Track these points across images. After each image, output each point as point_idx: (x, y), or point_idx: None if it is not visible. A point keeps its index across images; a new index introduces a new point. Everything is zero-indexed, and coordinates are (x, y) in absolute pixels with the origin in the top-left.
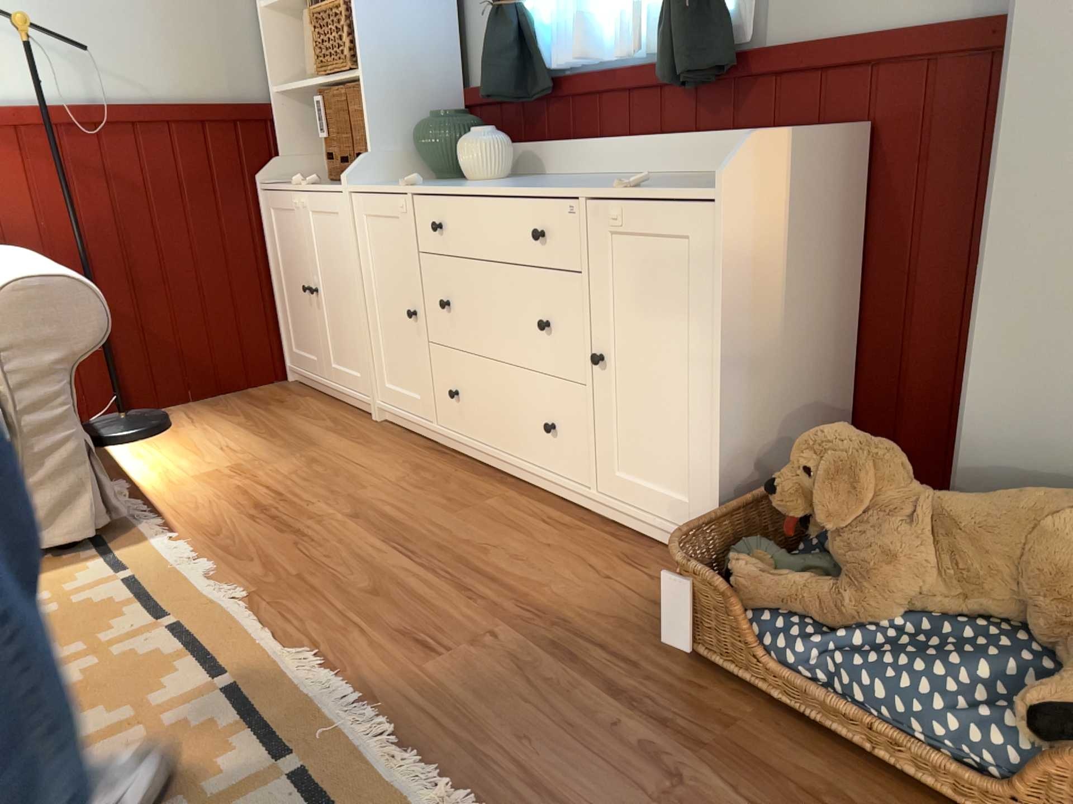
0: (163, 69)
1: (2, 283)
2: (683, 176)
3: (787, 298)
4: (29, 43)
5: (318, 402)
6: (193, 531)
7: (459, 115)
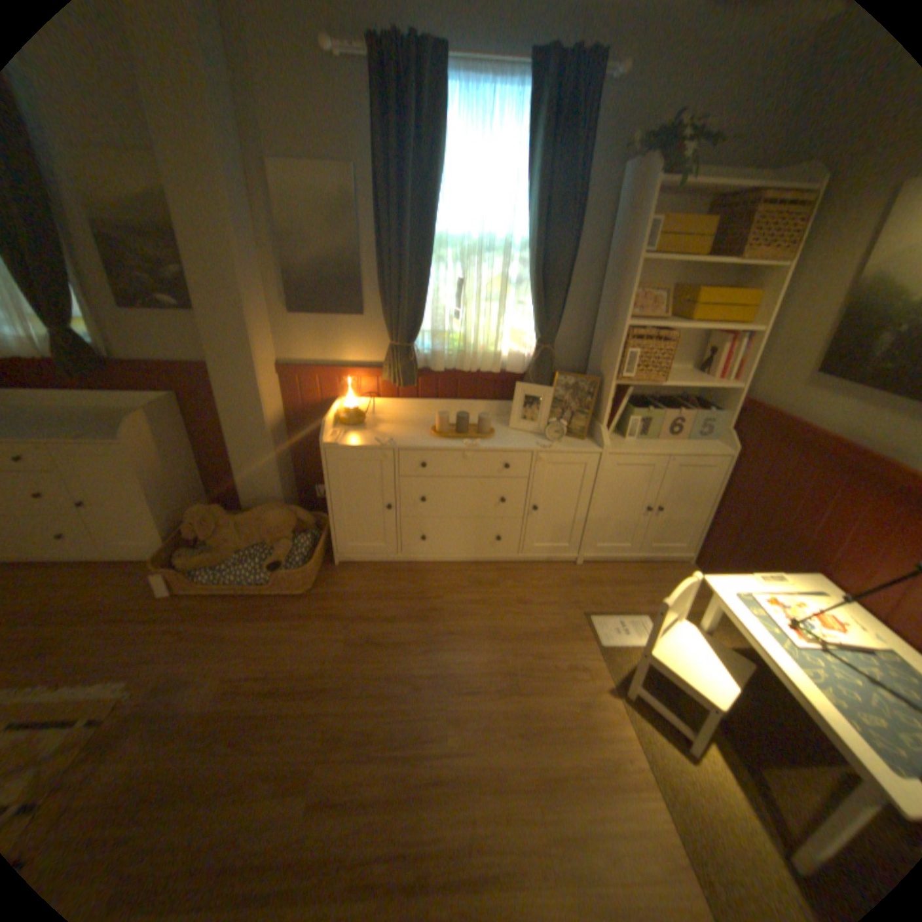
0: None
1: None
2: (91, 411)
3: (163, 463)
4: None
5: None
6: None
7: None
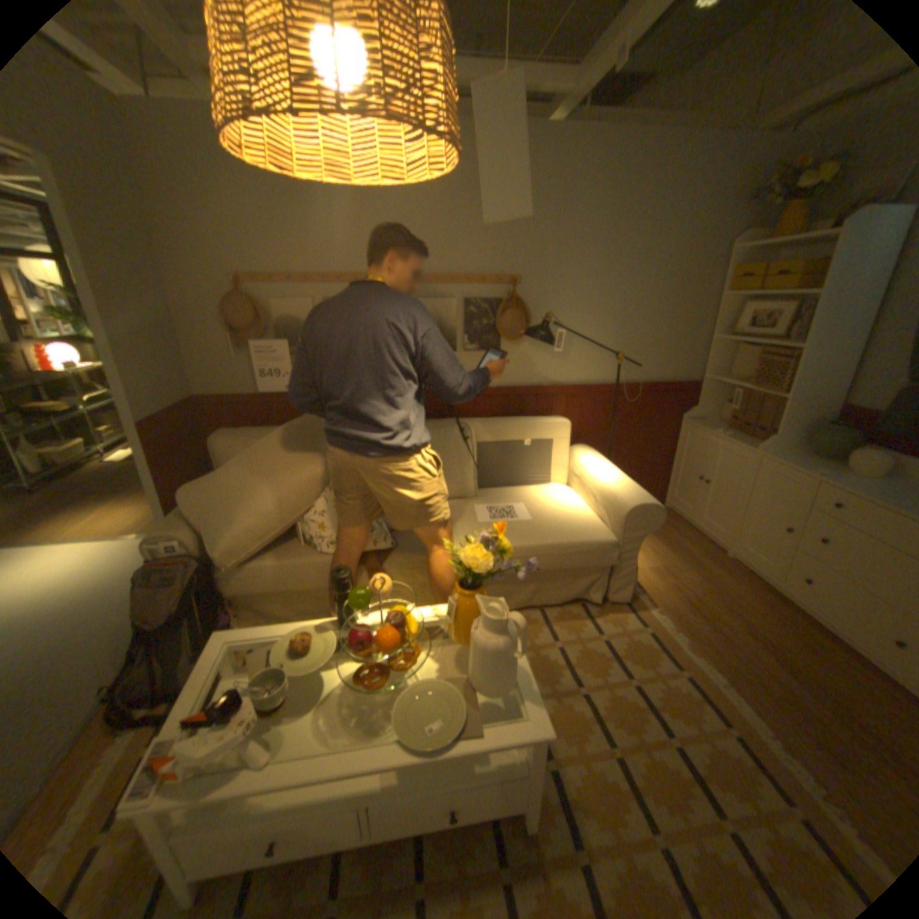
0: (658, 365)
1: (628, 501)
2: None
3: None
4: (619, 363)
5: (688, 529)
6: (665, 610)
7: (850, 429)
